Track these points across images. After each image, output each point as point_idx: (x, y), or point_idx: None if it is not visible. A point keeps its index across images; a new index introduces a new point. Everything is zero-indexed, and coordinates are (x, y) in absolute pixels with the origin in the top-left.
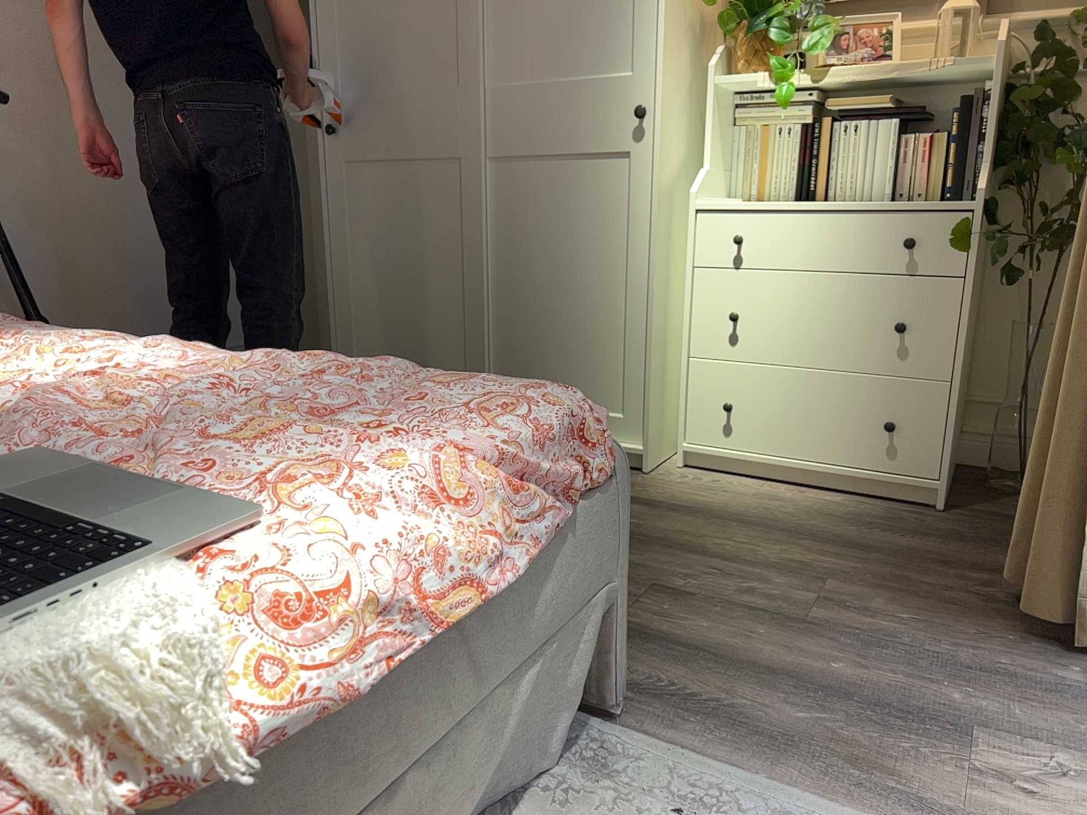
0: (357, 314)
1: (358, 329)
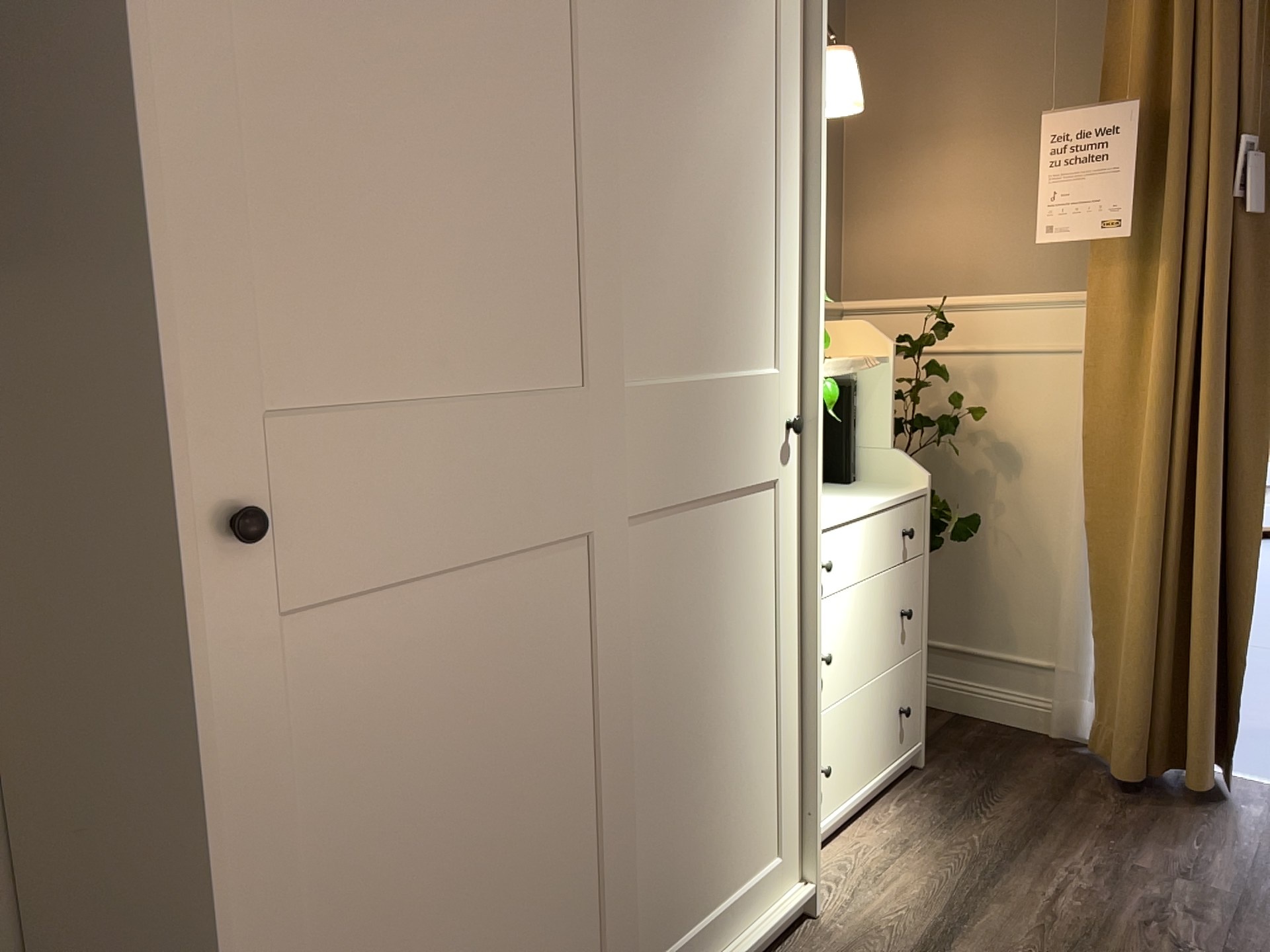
0: None
1: None
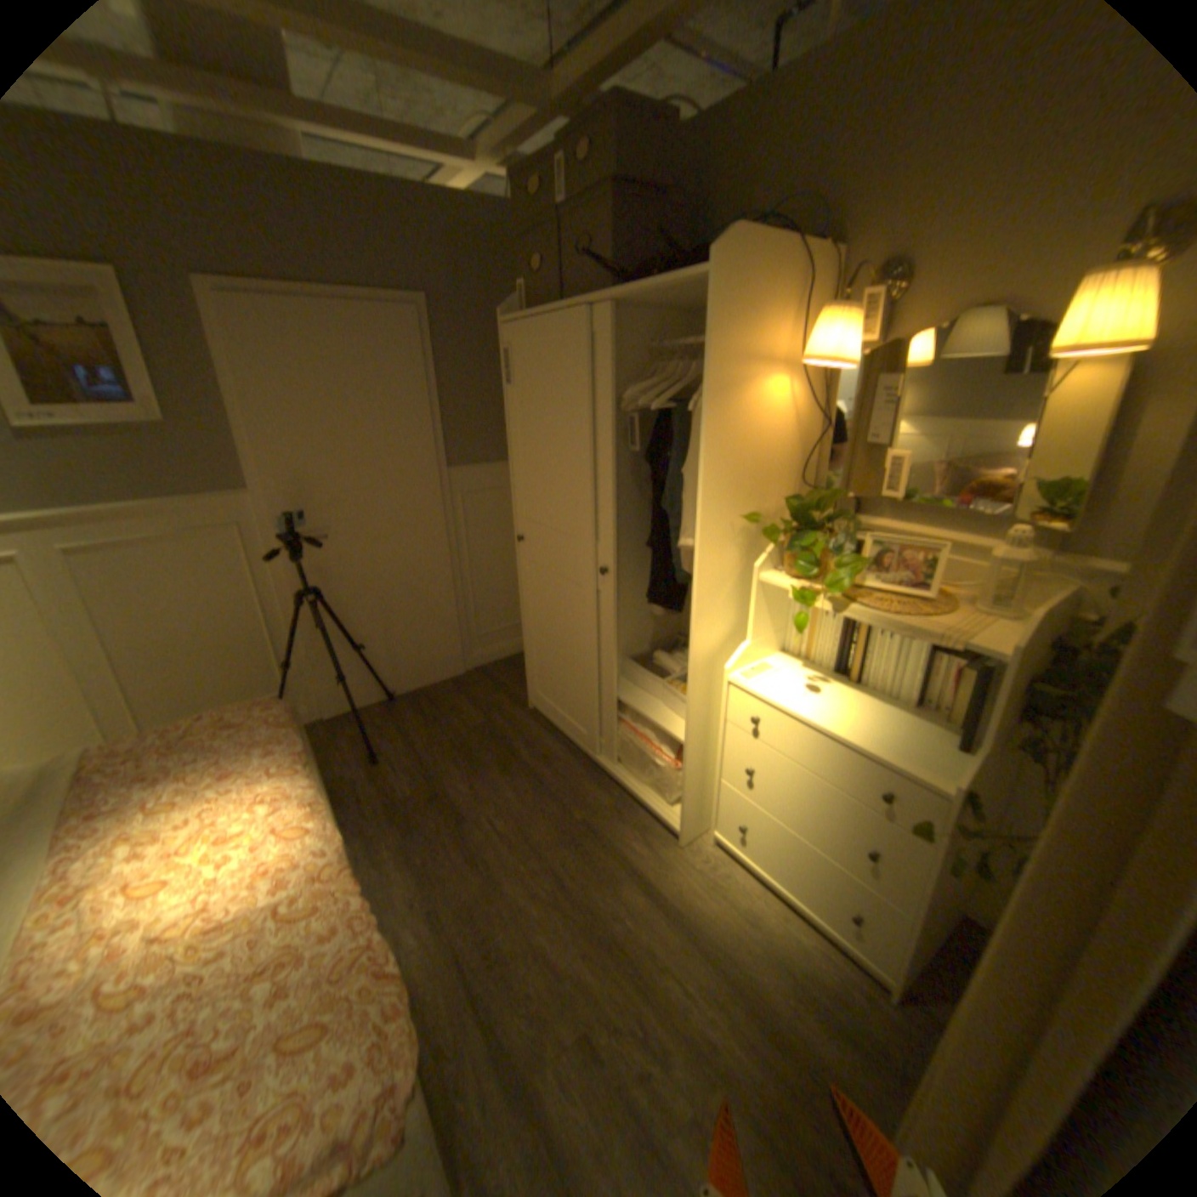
0: (536, 653)
1: (537, 661)
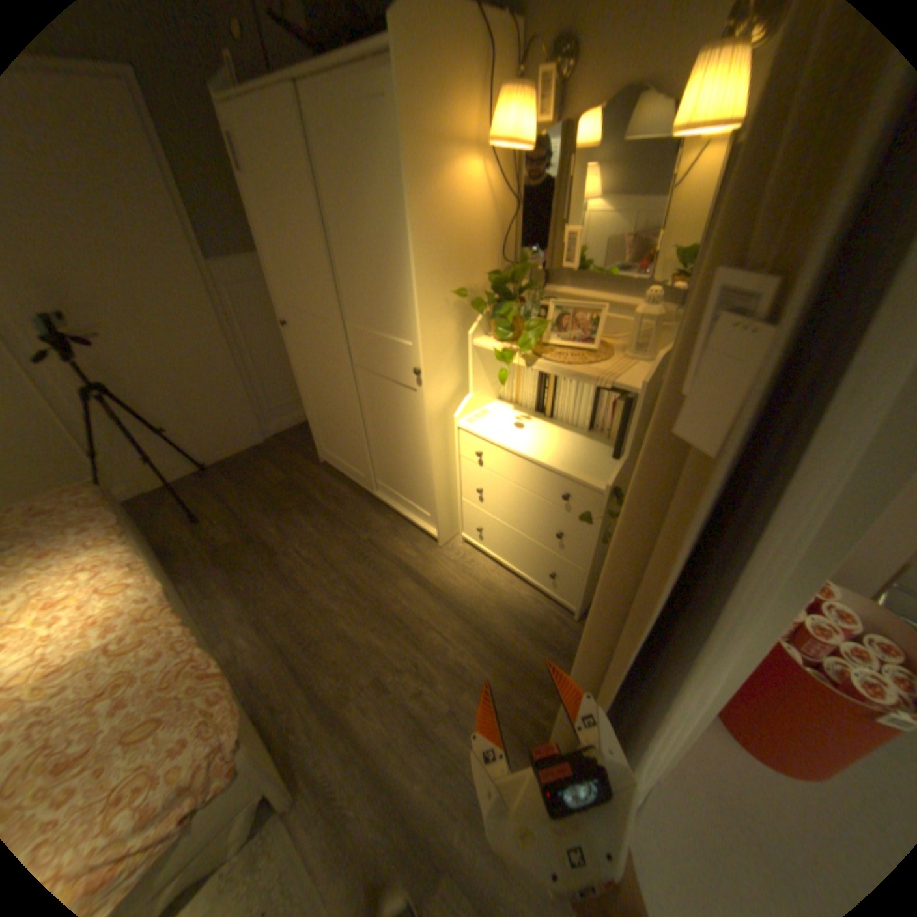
0: (318, 420)
1: (320, 426)
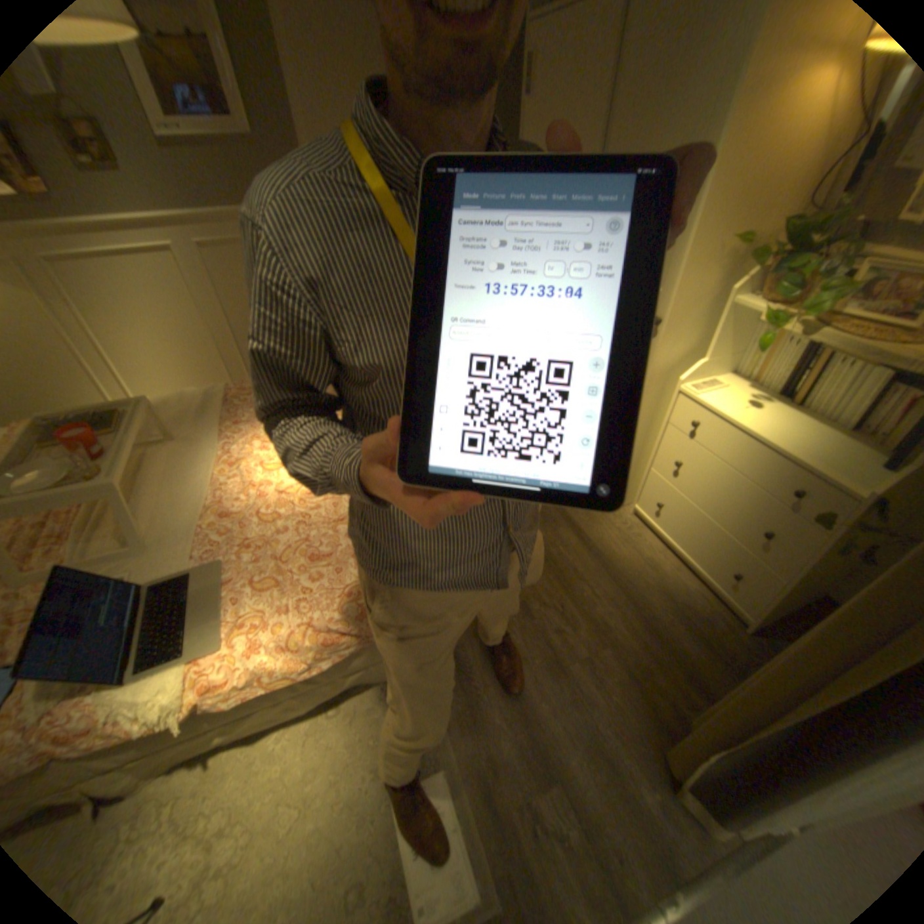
0: None
1: None
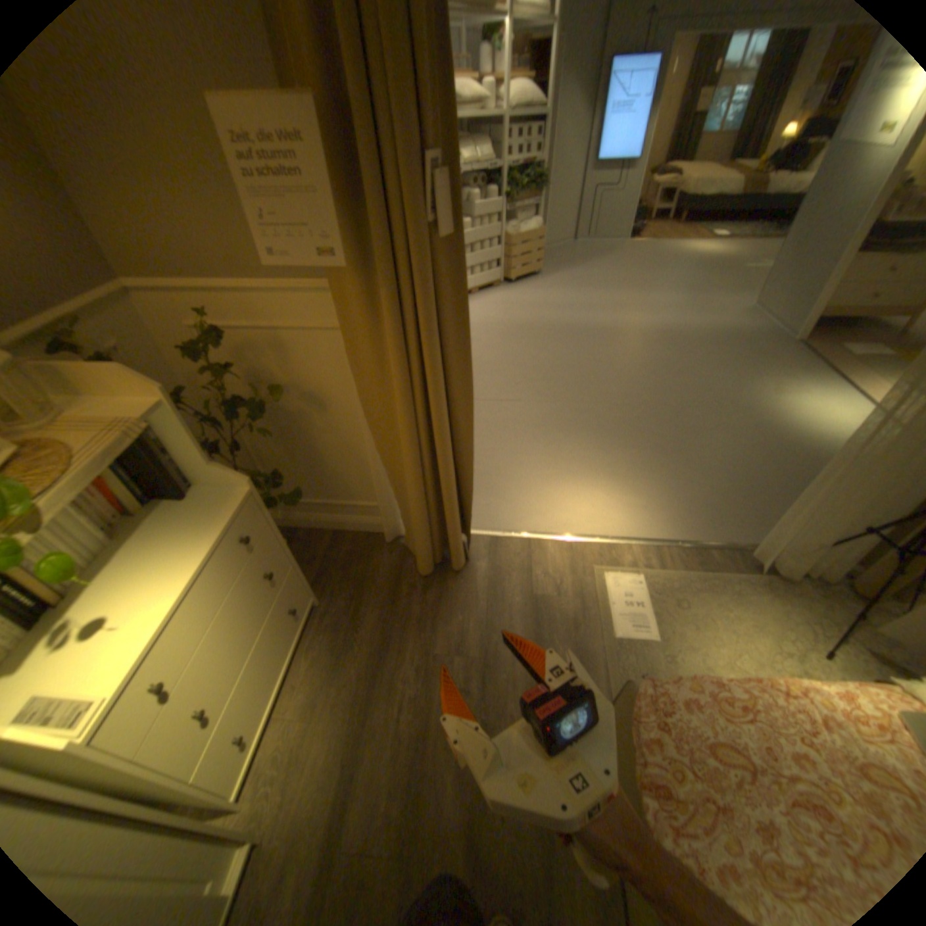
0: None
1: None
